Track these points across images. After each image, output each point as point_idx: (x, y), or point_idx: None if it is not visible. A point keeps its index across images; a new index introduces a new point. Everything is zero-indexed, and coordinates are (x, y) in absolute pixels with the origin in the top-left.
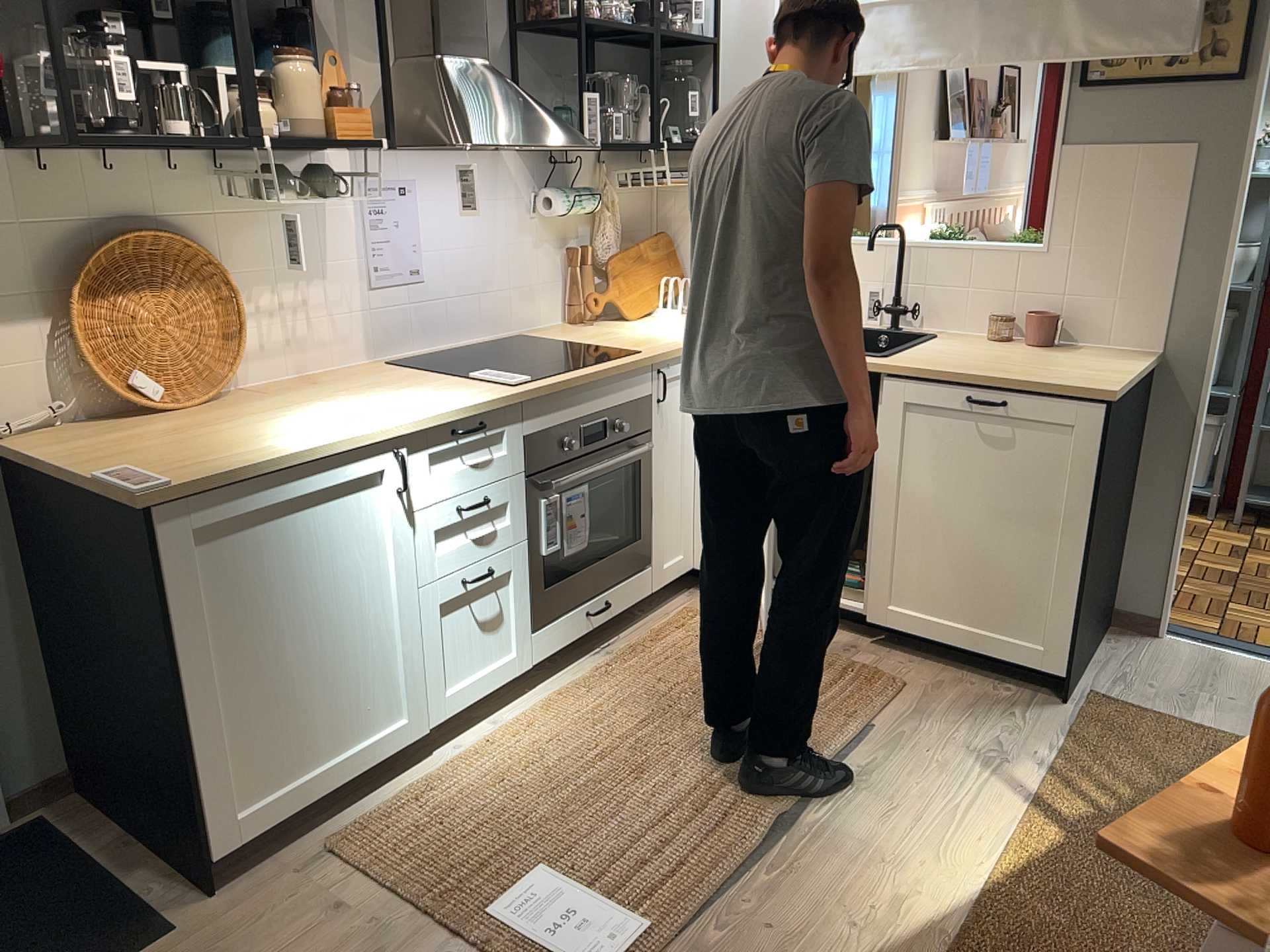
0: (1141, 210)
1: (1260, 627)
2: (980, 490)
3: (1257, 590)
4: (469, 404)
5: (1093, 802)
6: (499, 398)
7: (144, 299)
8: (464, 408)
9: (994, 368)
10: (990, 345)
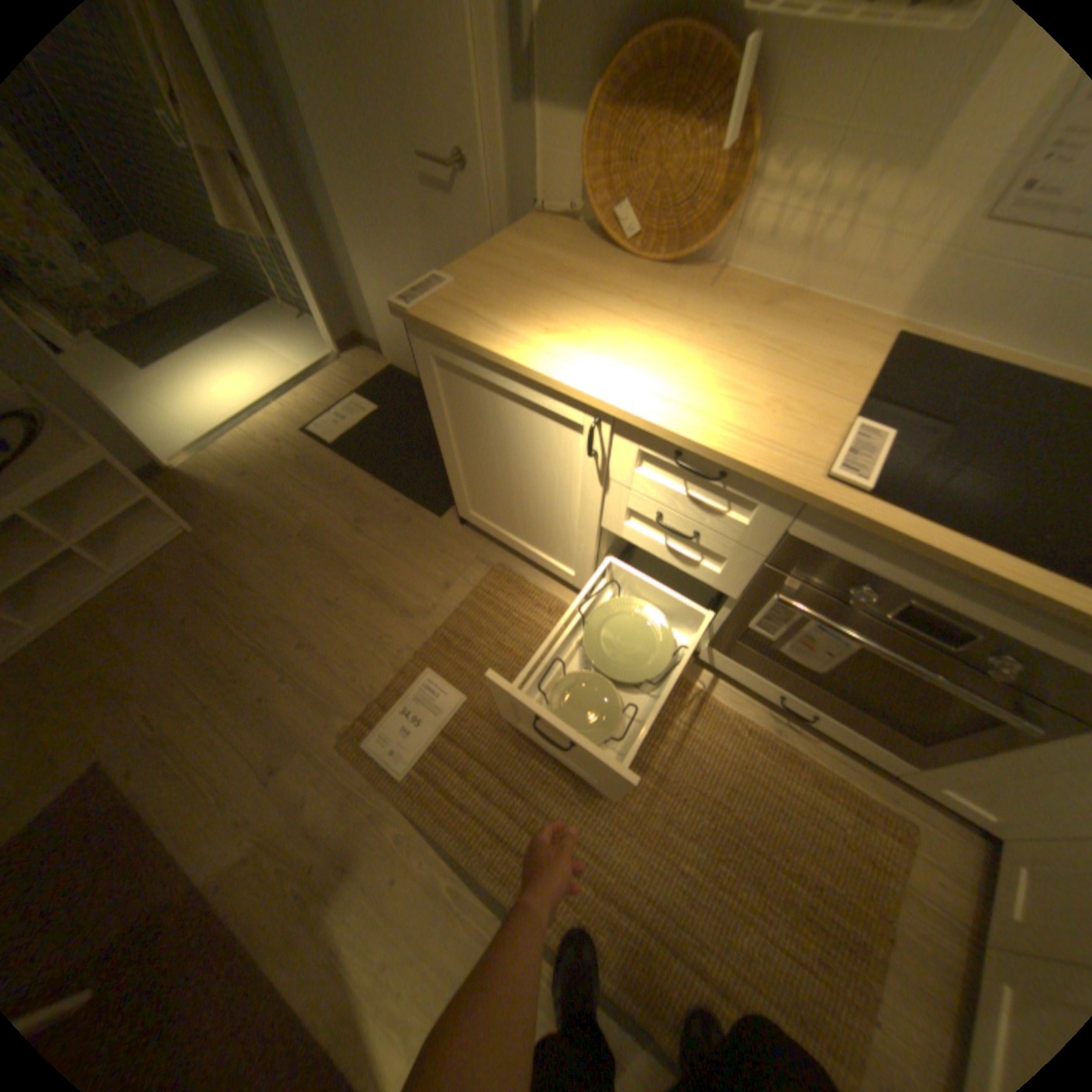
0: None
1: None
2: None
3: None
4: (714, 442)
5: None
6: (760, 468)
7: (661, 116)
8: (697, 441)
9: None
10: None
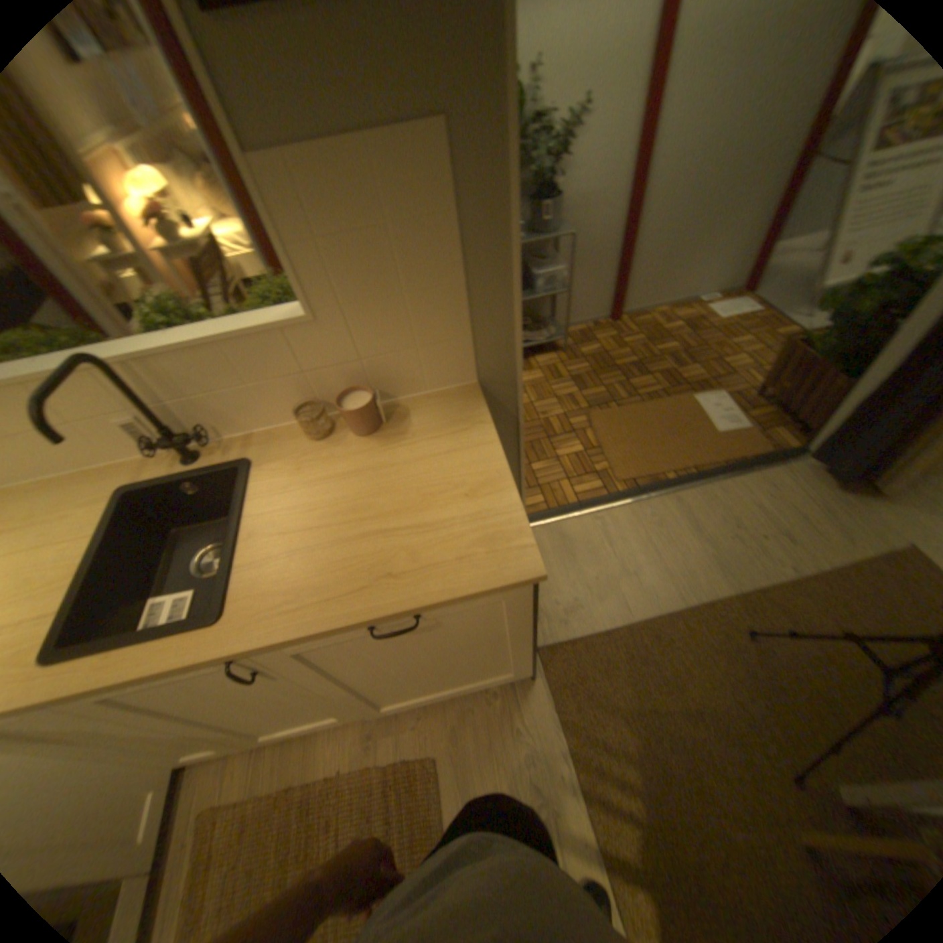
0: (402, 241)
1: (556, 483)
2: (417, 656)
3: (531, 442)
4: None
5: (627, 822)
6: None
7: None
8: None
9: (368, 573)
10: (316, 459)
